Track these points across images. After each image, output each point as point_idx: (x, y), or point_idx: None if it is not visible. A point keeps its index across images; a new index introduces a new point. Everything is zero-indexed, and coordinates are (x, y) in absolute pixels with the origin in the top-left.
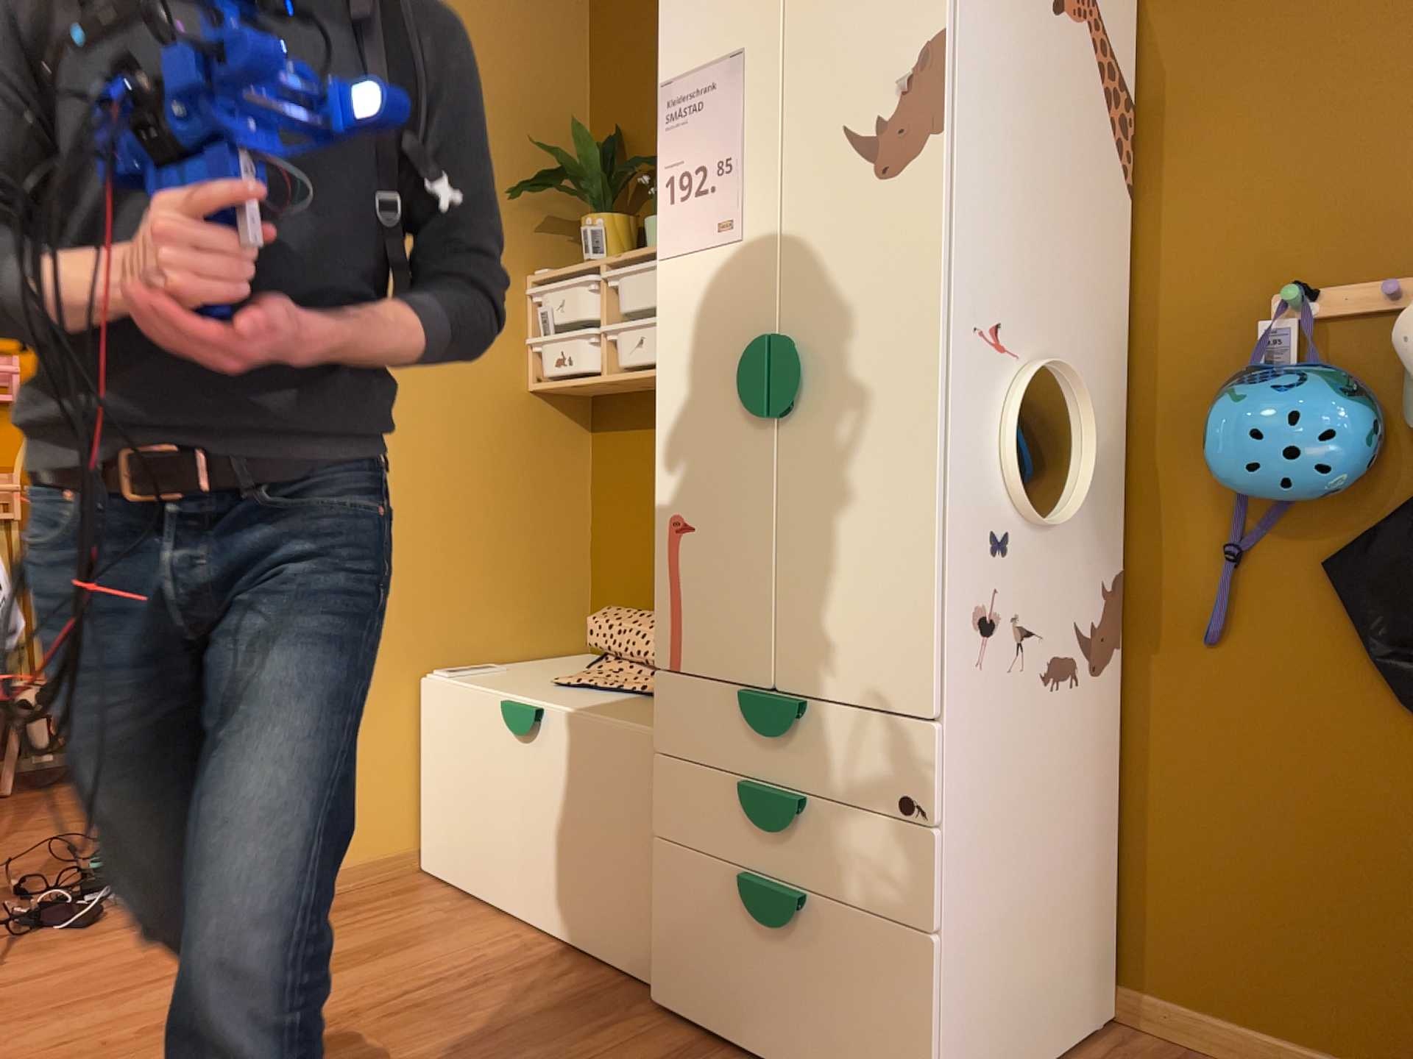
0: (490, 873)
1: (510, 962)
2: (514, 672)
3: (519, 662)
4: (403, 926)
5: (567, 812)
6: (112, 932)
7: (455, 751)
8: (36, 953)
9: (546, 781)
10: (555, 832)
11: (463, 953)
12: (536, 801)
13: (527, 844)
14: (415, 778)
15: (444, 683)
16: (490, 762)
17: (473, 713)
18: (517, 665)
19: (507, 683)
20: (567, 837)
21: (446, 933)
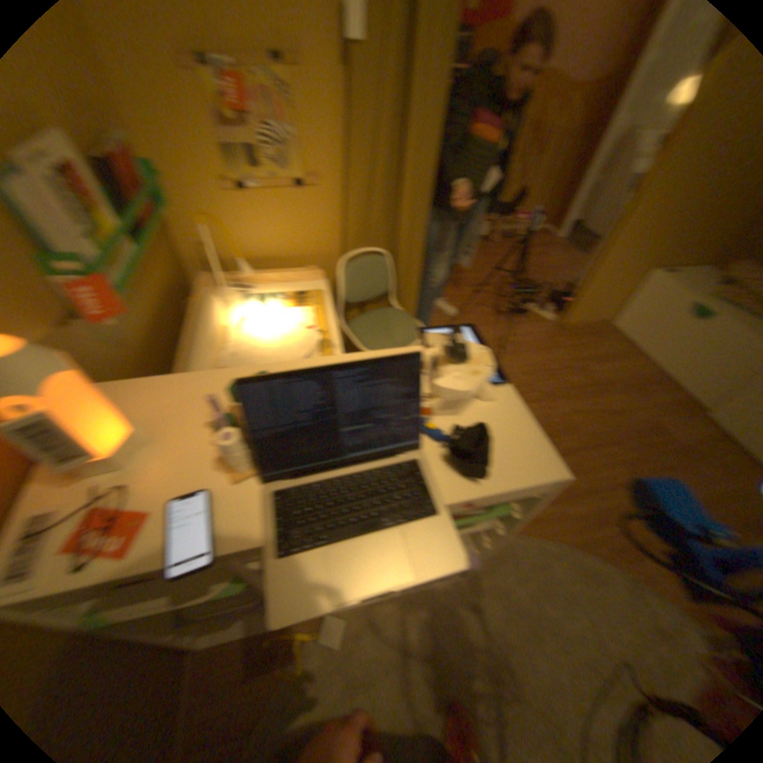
0: (652, 342)
1: (658, 377)
2: (692, 276)
3: (689, 266)
4: (619, 348)
5: (707, 347)
6: (537, 322)
7: (660, 301)
8: (522, 325)
9: (704, 334)
10: (696, 349)
11: (642, 368)
12: (693, 336)
13: (677, 344)
14: (631, 298)
15: (668, 277)
16: (676, 314)
17: (678, 295)
18: (690, 269)
19: (695, 286)
20: (701, 353)
21: (634, 357)
